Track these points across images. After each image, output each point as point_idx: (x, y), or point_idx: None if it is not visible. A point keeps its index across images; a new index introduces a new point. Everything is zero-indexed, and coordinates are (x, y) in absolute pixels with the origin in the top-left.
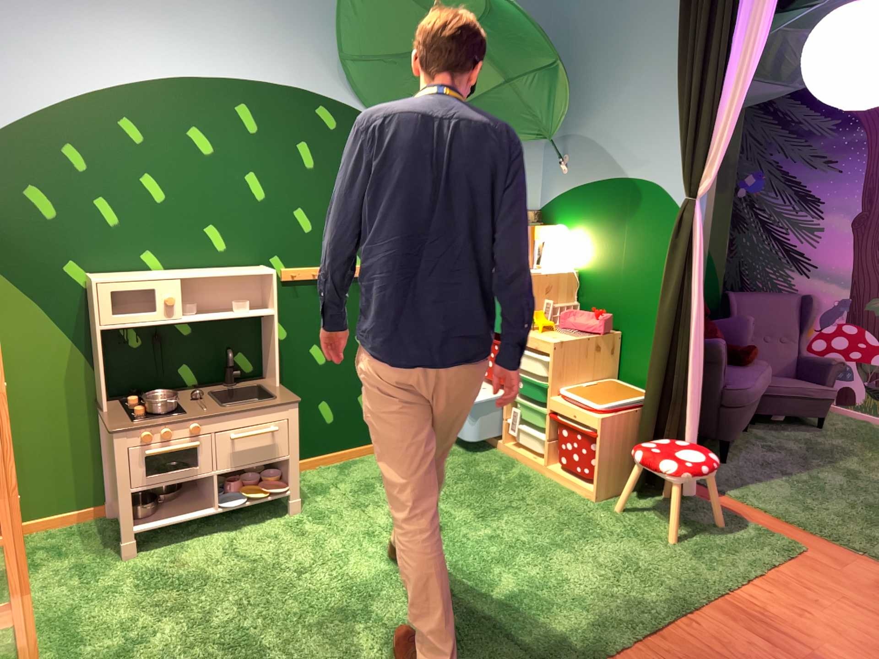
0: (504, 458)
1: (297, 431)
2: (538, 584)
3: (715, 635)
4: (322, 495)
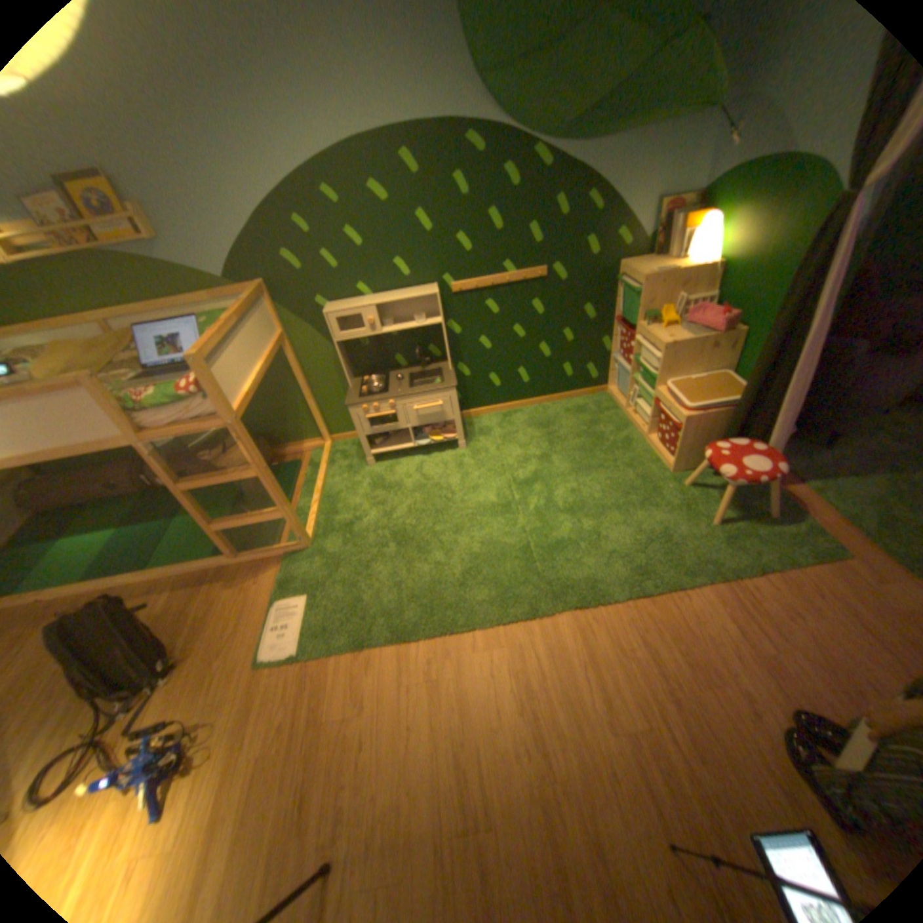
0: (621, 421)
1: (457, 404)
2: (584, 536)
3: (696, 613)
4: (483, 437)
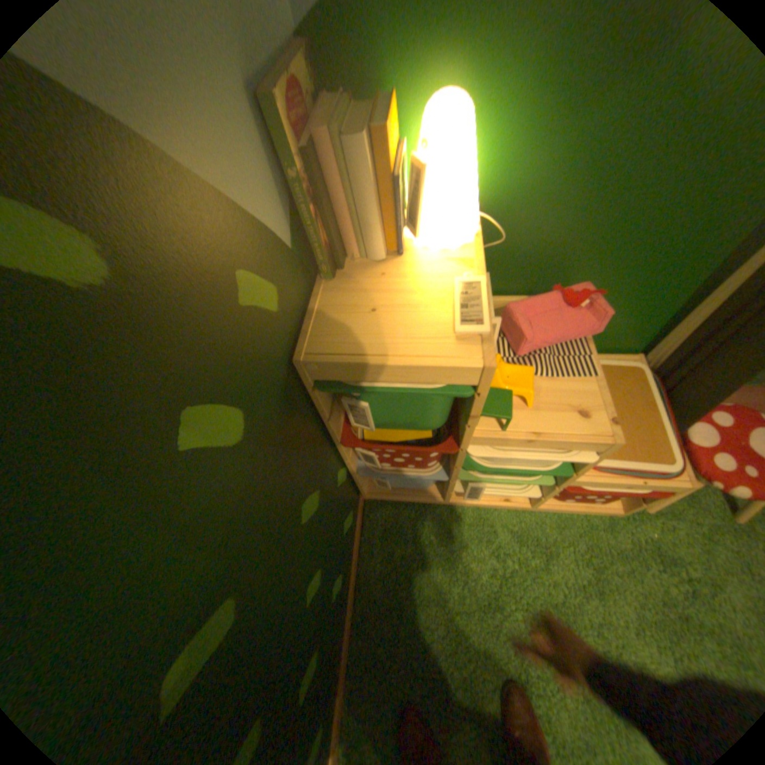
0: (462, 518)
1: None
2: None
3: None
4: None
